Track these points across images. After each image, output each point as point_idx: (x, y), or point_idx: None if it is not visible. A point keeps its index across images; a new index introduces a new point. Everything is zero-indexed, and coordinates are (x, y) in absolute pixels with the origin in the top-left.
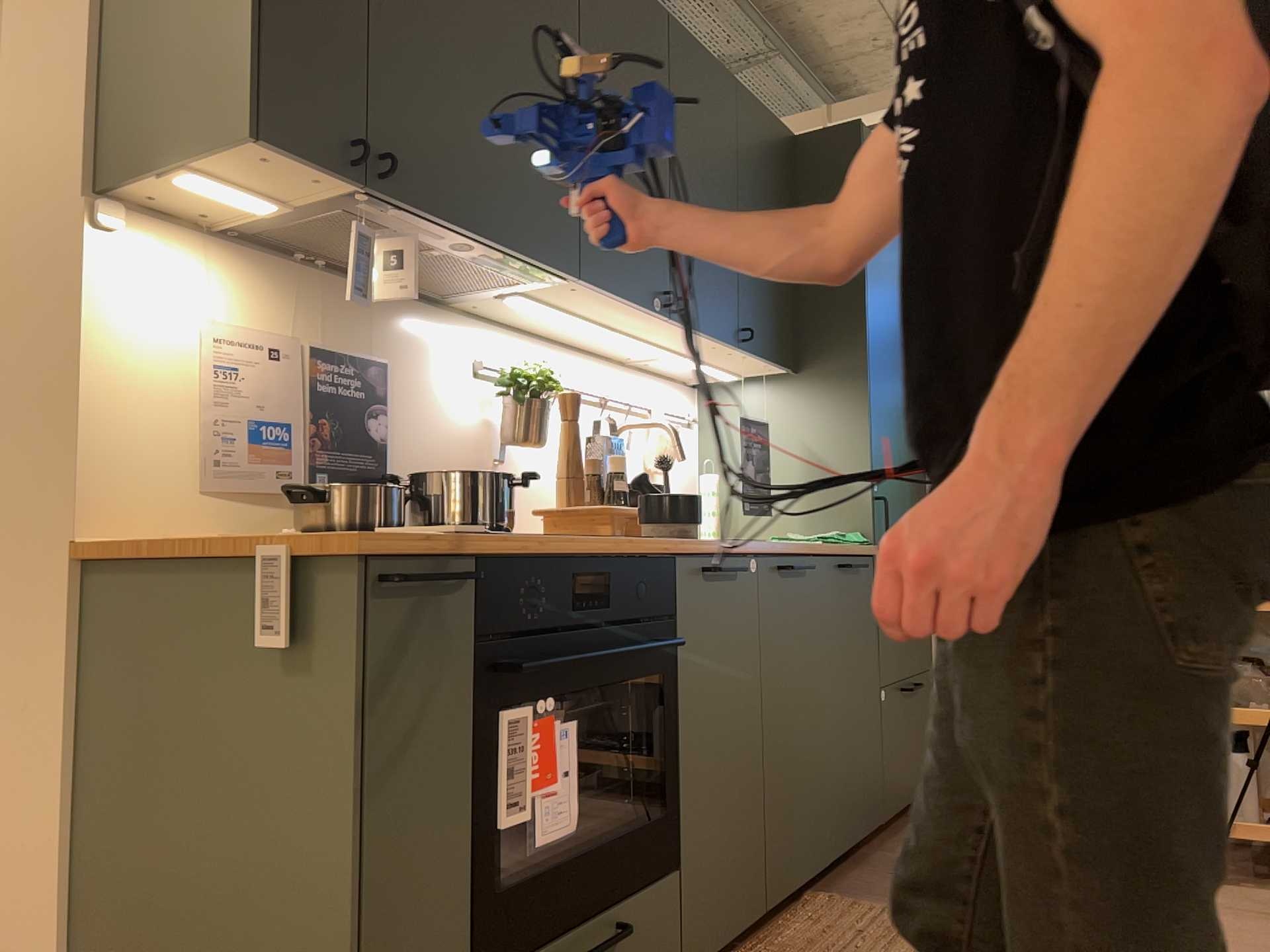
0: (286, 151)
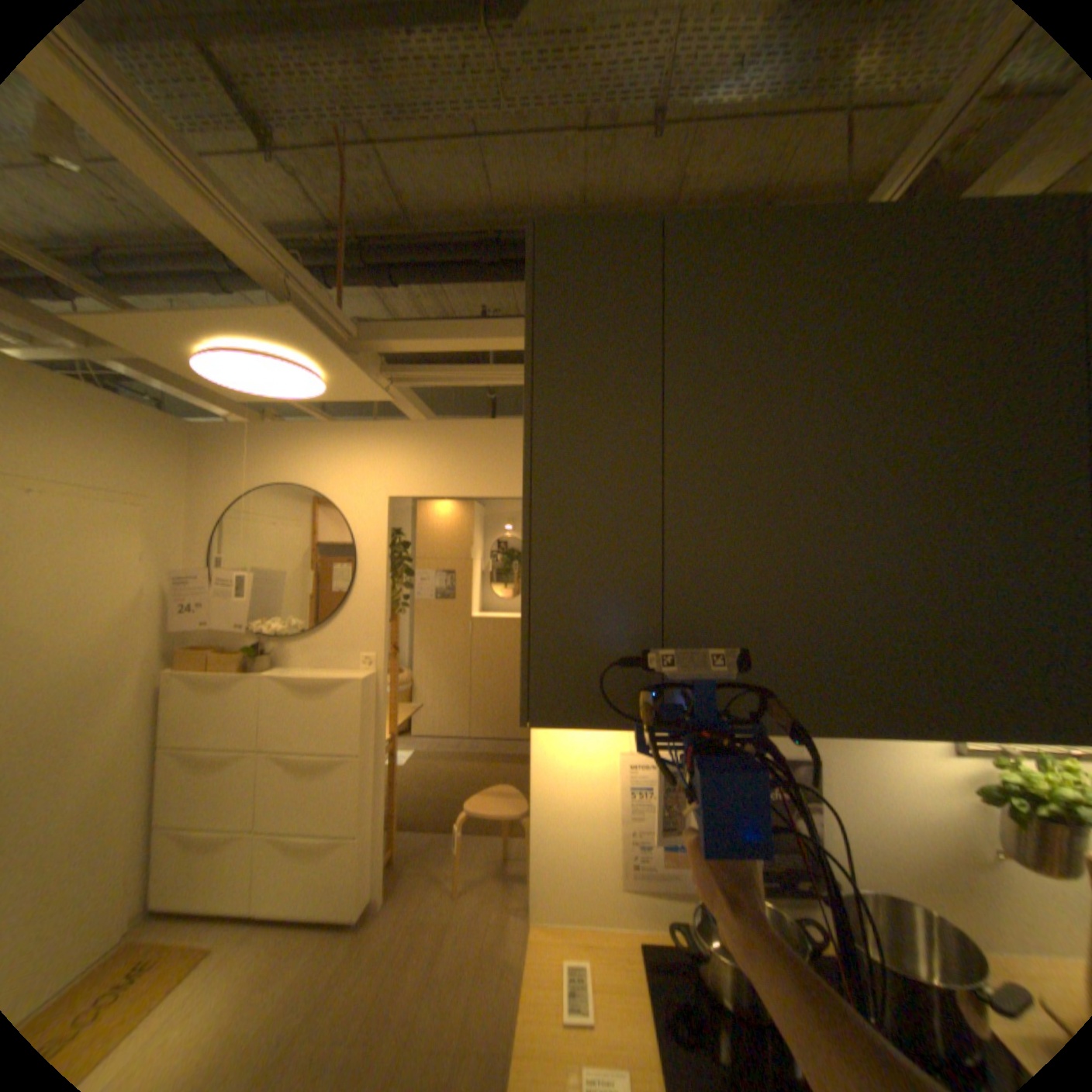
0: (565, 720)
